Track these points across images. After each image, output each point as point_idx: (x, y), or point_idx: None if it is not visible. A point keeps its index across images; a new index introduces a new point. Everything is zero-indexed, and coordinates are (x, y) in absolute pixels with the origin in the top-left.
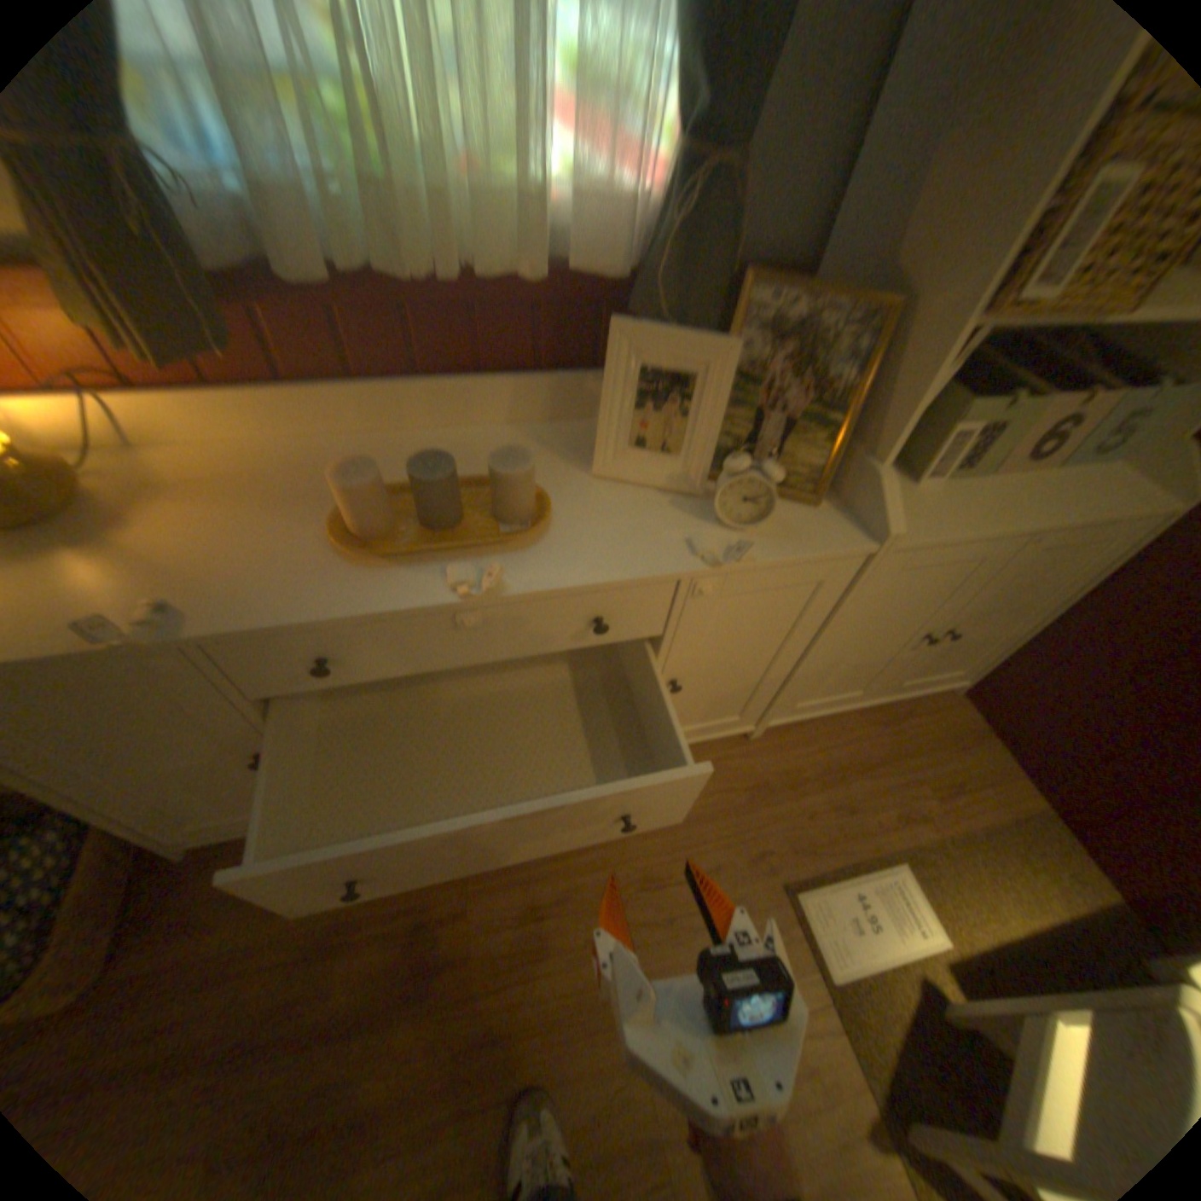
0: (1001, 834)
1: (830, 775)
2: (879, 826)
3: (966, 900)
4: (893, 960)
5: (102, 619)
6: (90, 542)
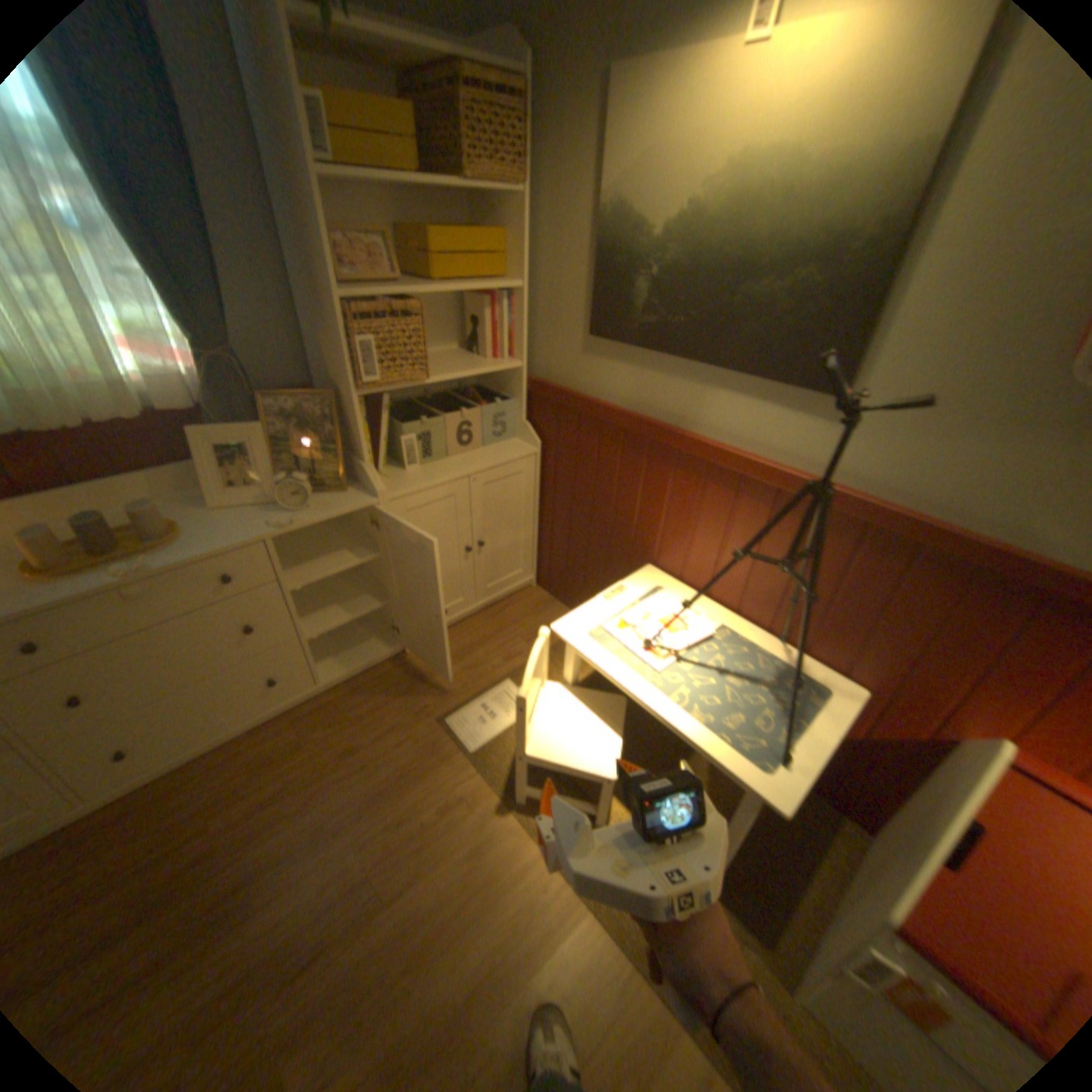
0: None
1: (460, 653)
2: (491, 667)
3: None
4: (502, 727)
5: None
6: None
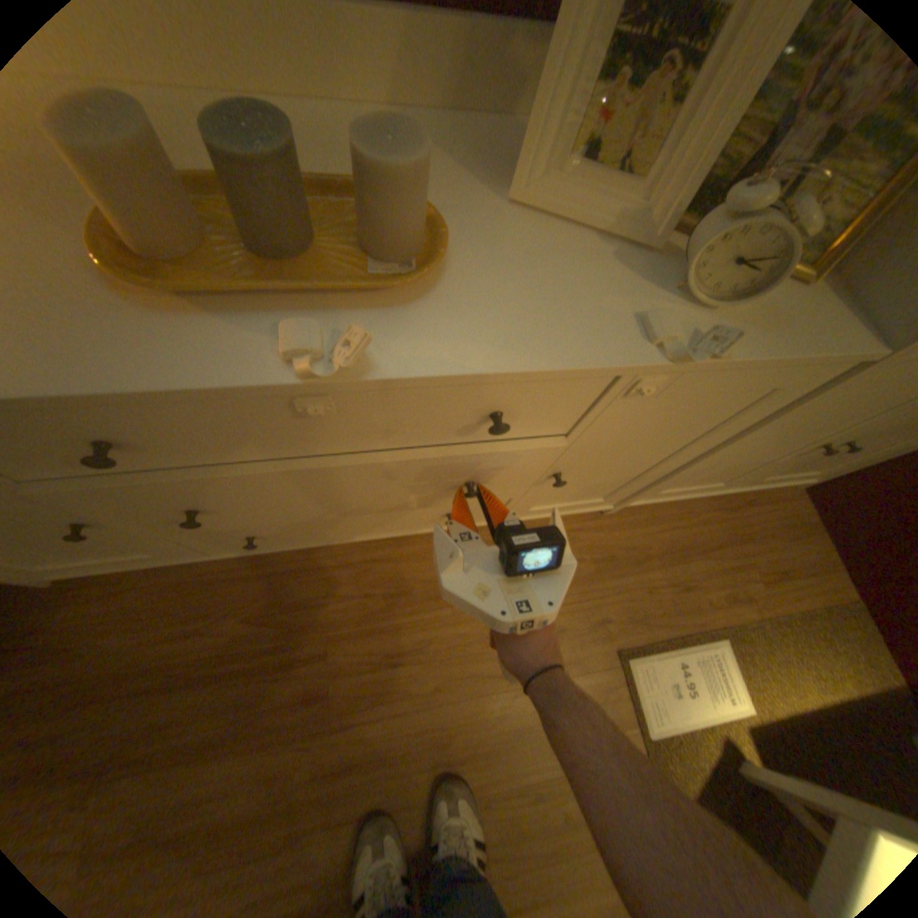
0: (814, 619)
1: (673, 553)
2: (710, 603)
3: (775, 674)
4: (704, 721)
5: None
6: None
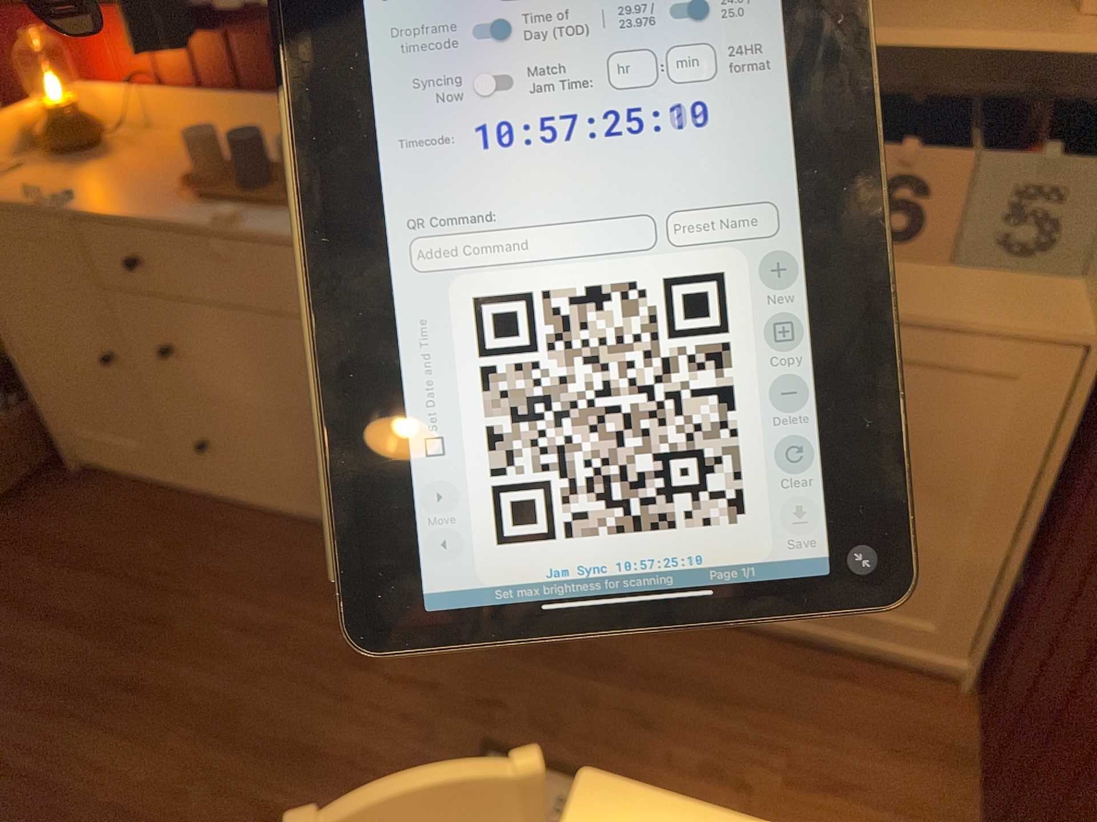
0: None
1: (657, 672)
2: (668, 750)
3: None
4: None
5: (49, 192)
6: (87, 166)
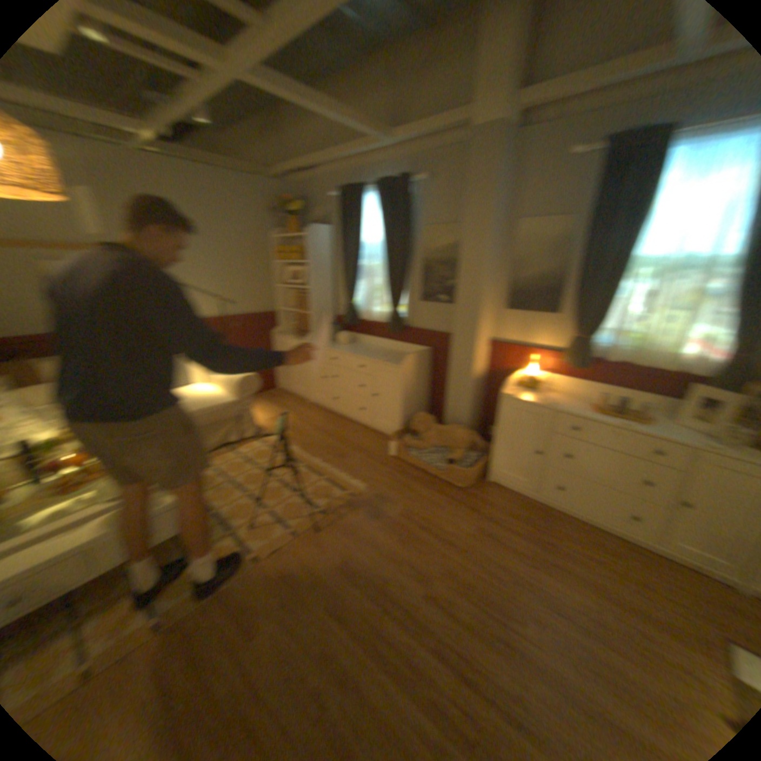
0: None
1: None
2: None
3: None
4: None
5: (542, 401)
6: (538, 393)
